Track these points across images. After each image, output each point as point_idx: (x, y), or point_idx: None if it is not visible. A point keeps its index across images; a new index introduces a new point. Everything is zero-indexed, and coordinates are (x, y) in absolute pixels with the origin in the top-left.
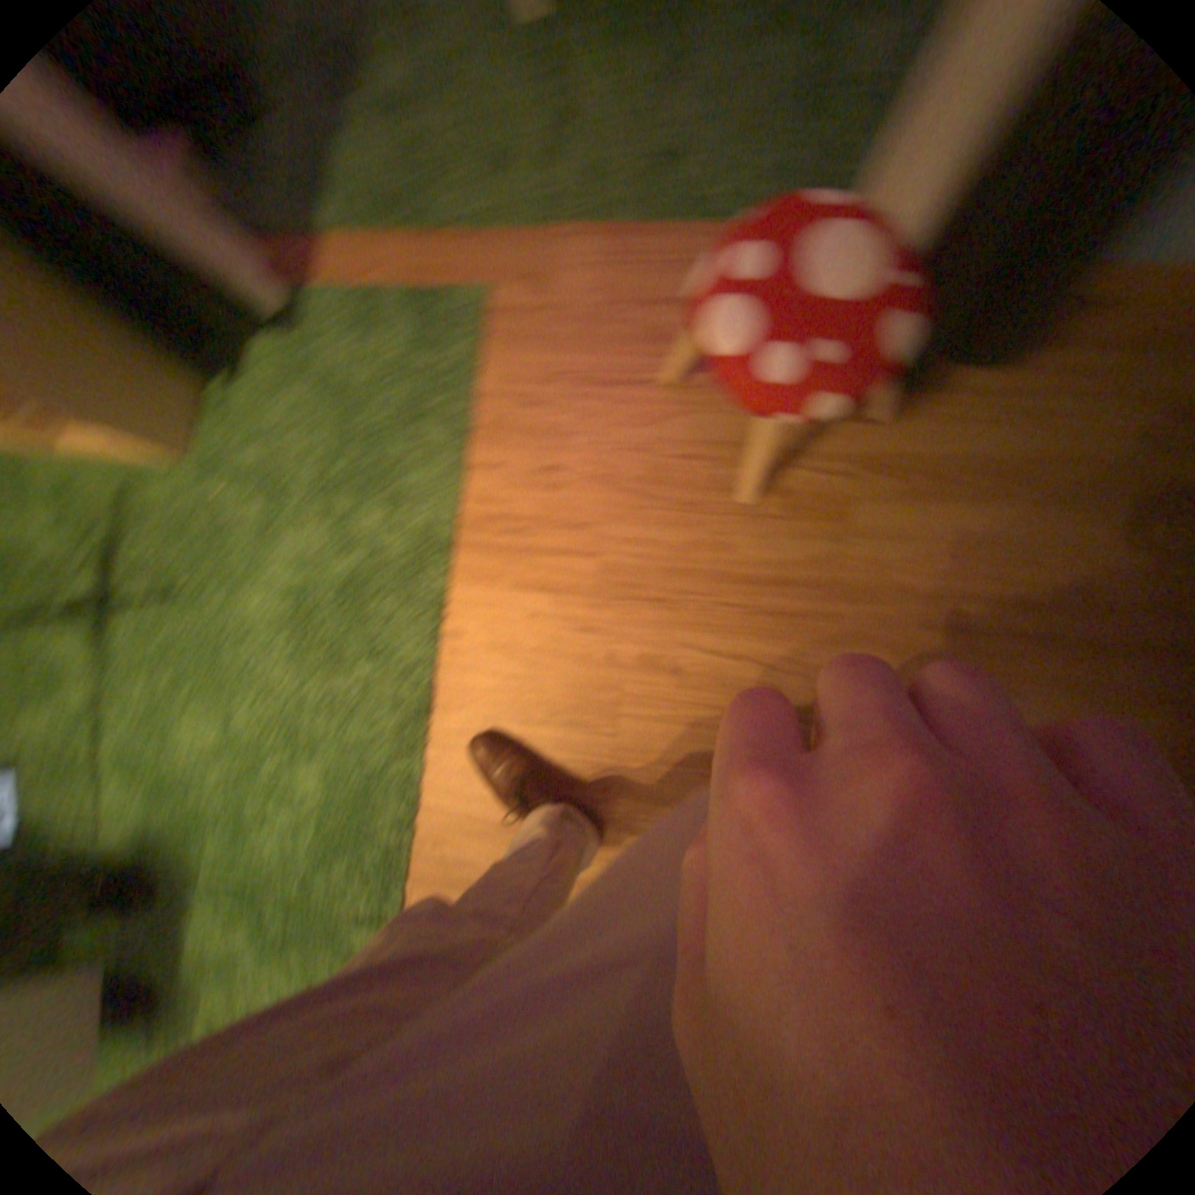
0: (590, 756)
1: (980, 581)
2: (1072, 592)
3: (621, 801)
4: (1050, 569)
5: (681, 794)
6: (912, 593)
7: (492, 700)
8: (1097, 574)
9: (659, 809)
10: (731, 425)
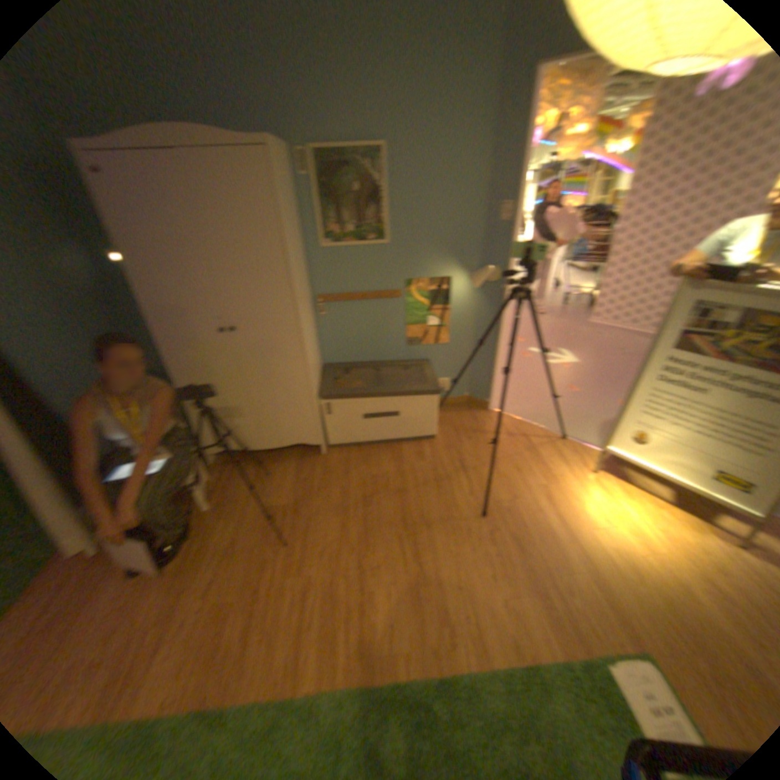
0: (238, 610)
1: (203, 503)
2: (212, 485)
3: (258, 593)
4: (204, 490)
5: (257, 571)
6: (201, 517)
7: (203, 668)
8: (209, 482)
9: (262, 578)
10: (114, 581)
